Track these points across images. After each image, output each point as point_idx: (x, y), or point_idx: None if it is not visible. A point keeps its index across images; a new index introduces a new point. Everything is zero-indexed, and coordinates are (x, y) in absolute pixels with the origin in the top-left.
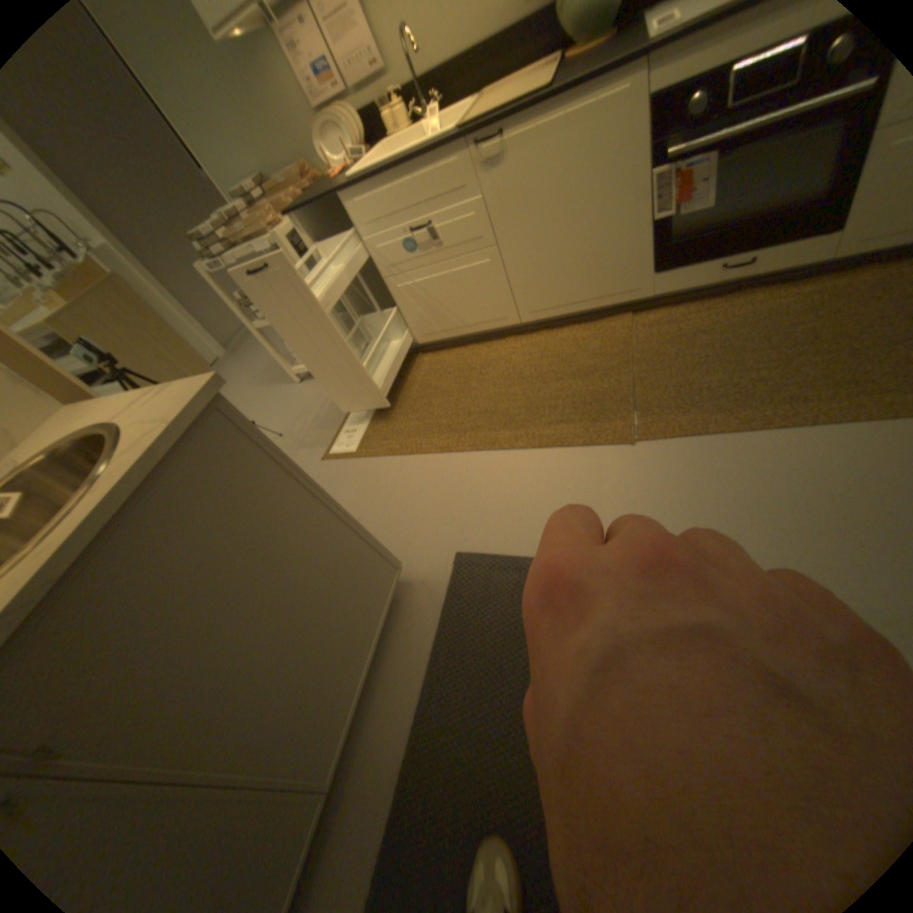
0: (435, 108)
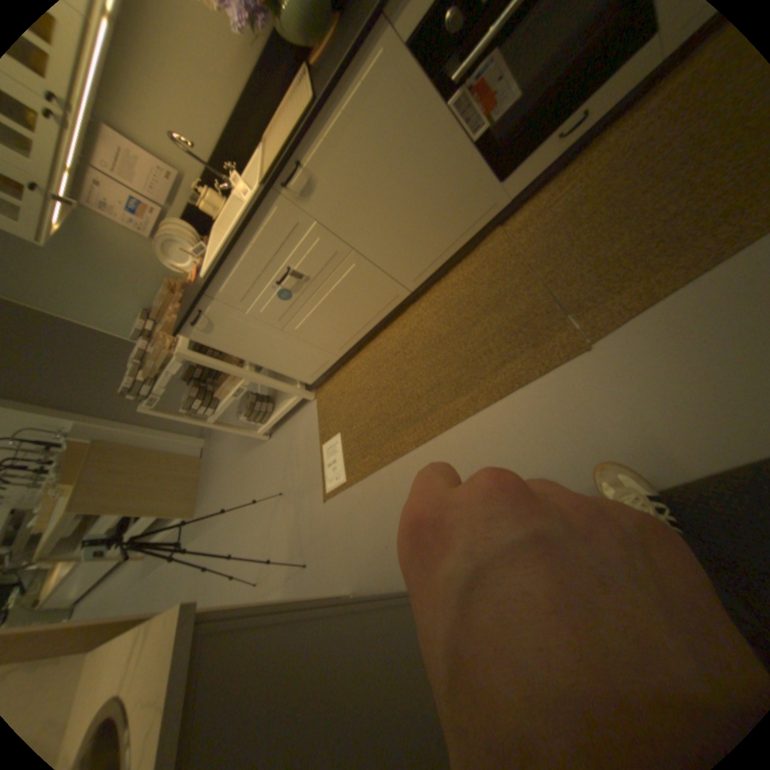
0: (238, 177)
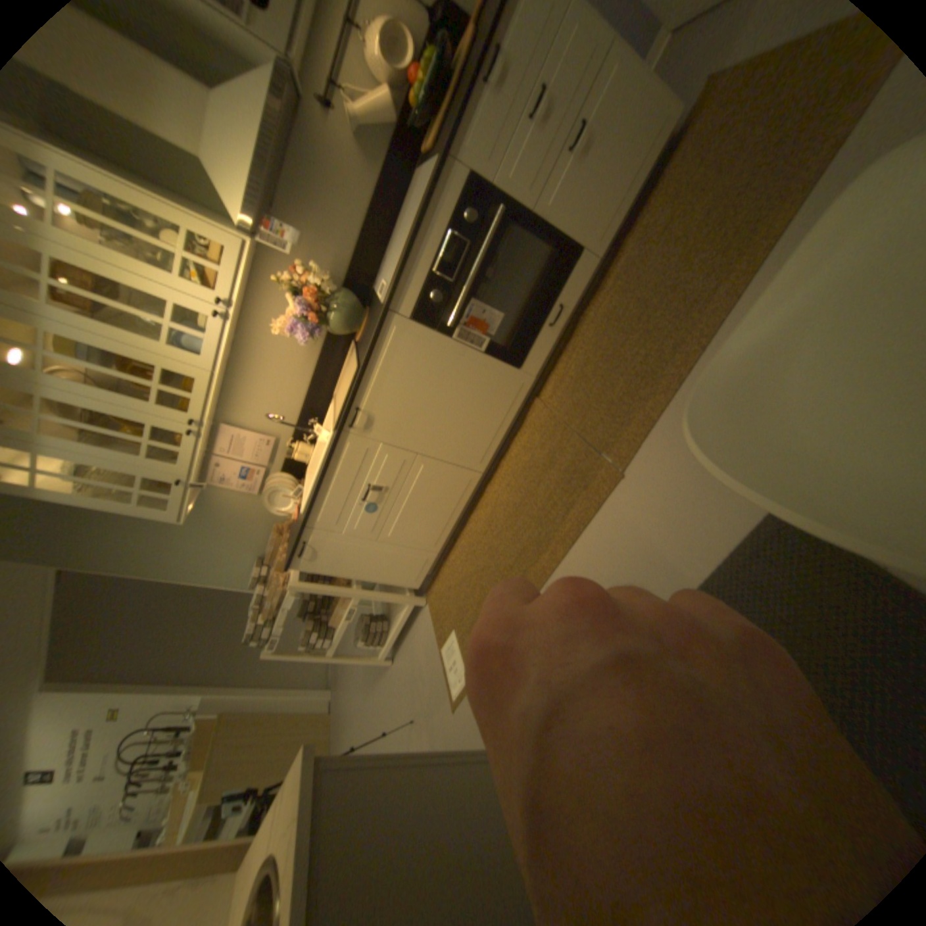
0: (320, 427)
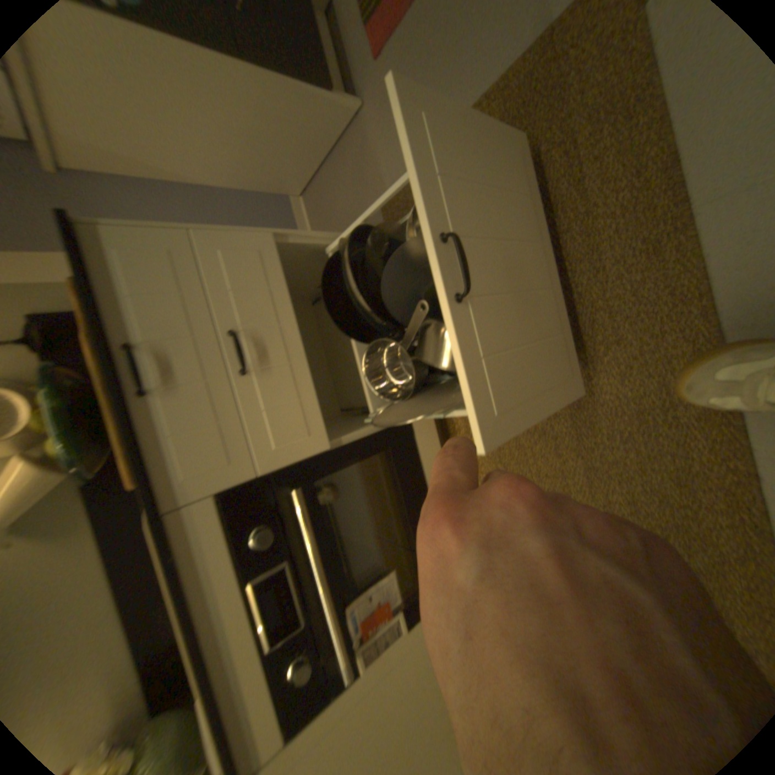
0: None
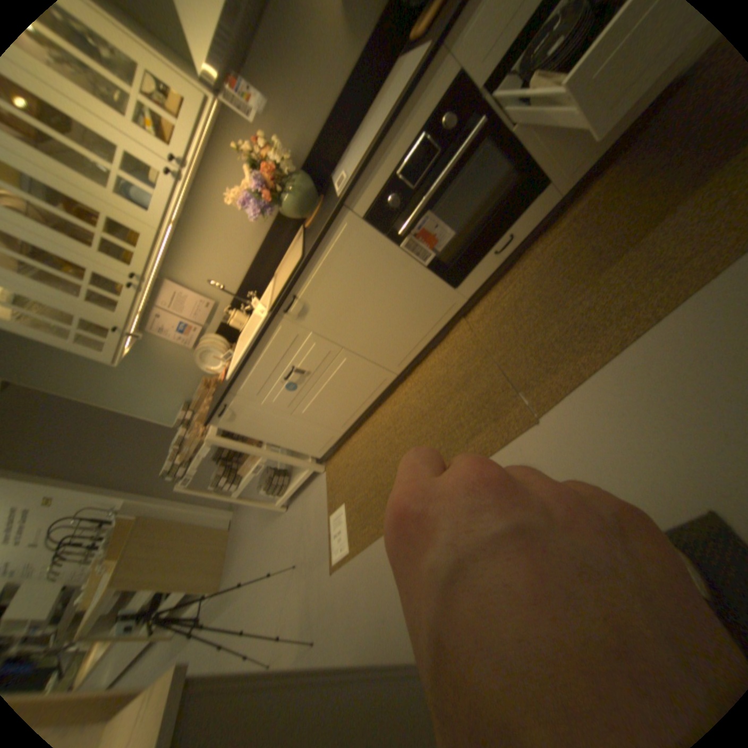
0: (258, 300)
